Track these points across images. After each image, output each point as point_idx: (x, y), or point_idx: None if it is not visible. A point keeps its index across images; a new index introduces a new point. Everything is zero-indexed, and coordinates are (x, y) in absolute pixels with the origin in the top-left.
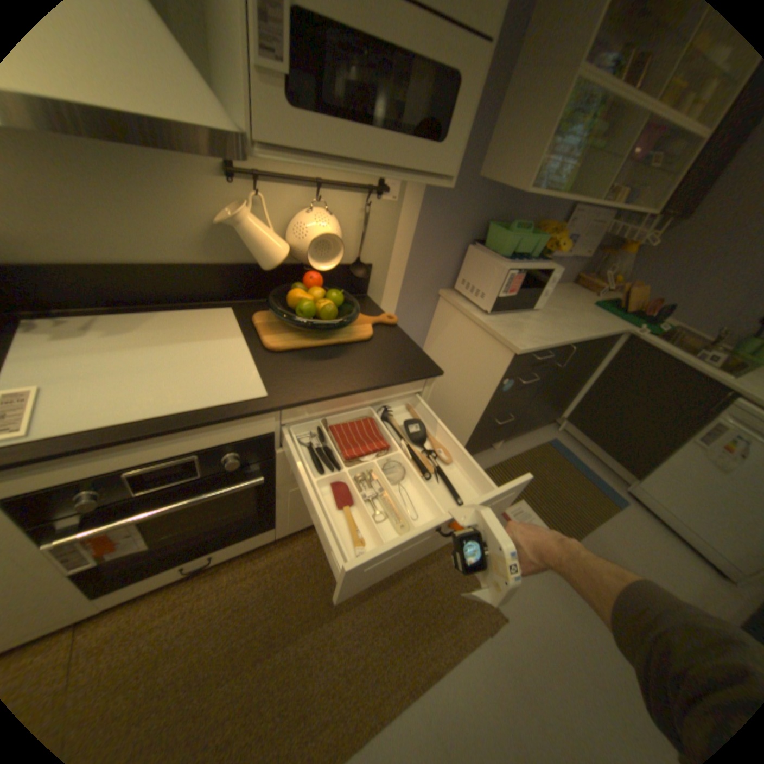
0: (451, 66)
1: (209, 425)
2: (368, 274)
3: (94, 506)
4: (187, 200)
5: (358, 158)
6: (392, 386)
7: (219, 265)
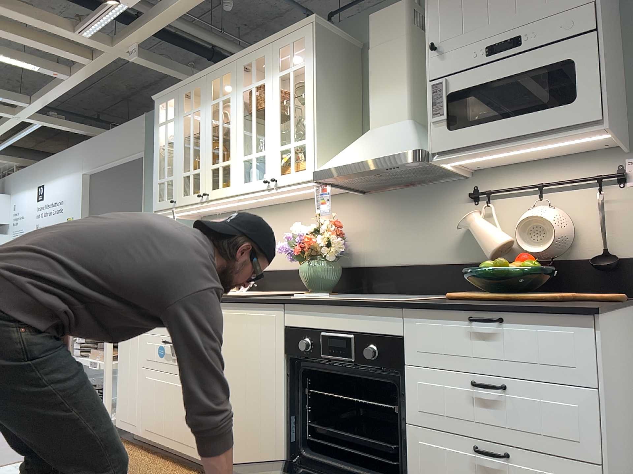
0: (557, 62)
1: (361, 306)
2: (628, 269)
3: (306, 353)
4: (449, 221)
5: (500, 141)
6: (514, 310)
7: (464, 263)
